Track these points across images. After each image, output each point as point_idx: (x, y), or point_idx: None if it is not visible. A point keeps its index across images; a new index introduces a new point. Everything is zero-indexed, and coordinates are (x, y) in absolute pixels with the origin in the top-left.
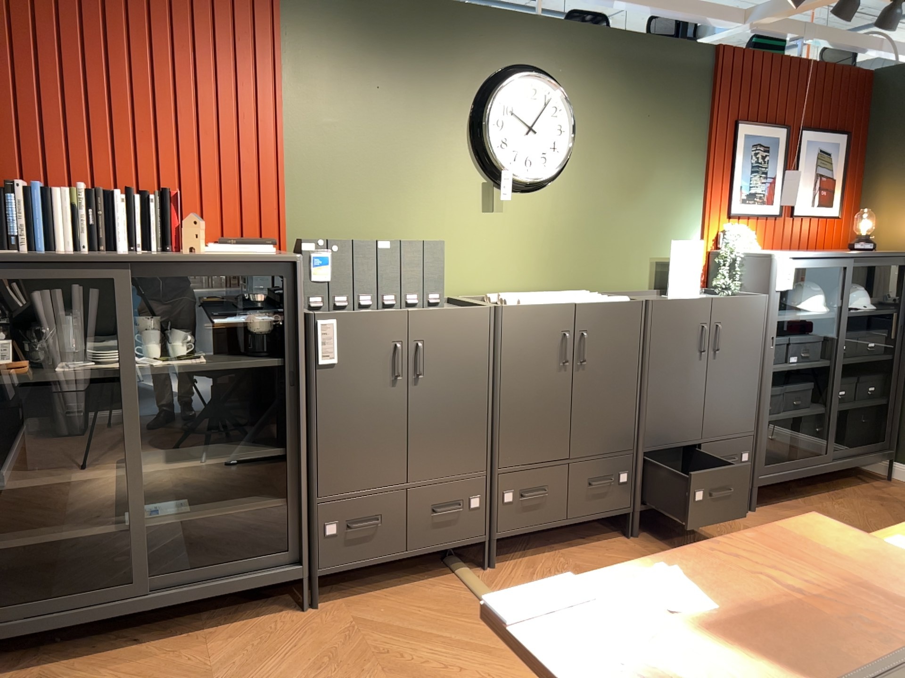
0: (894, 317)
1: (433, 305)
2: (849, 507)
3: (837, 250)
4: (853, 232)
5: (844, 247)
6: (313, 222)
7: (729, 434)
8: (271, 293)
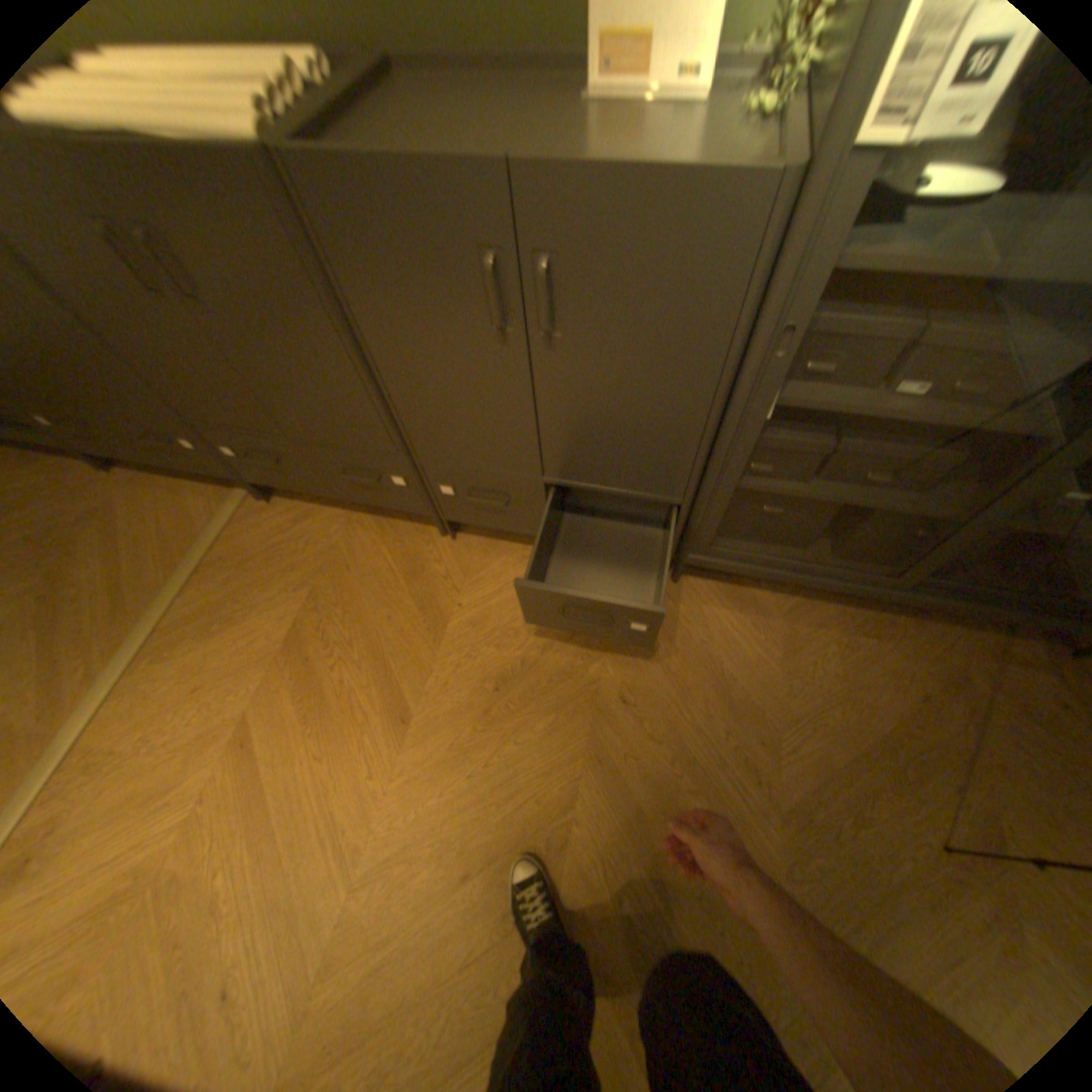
0: None
1: None
2: (850, 664)
3: None
4: None
5: None
6: None
7: (609, 489)
8: None
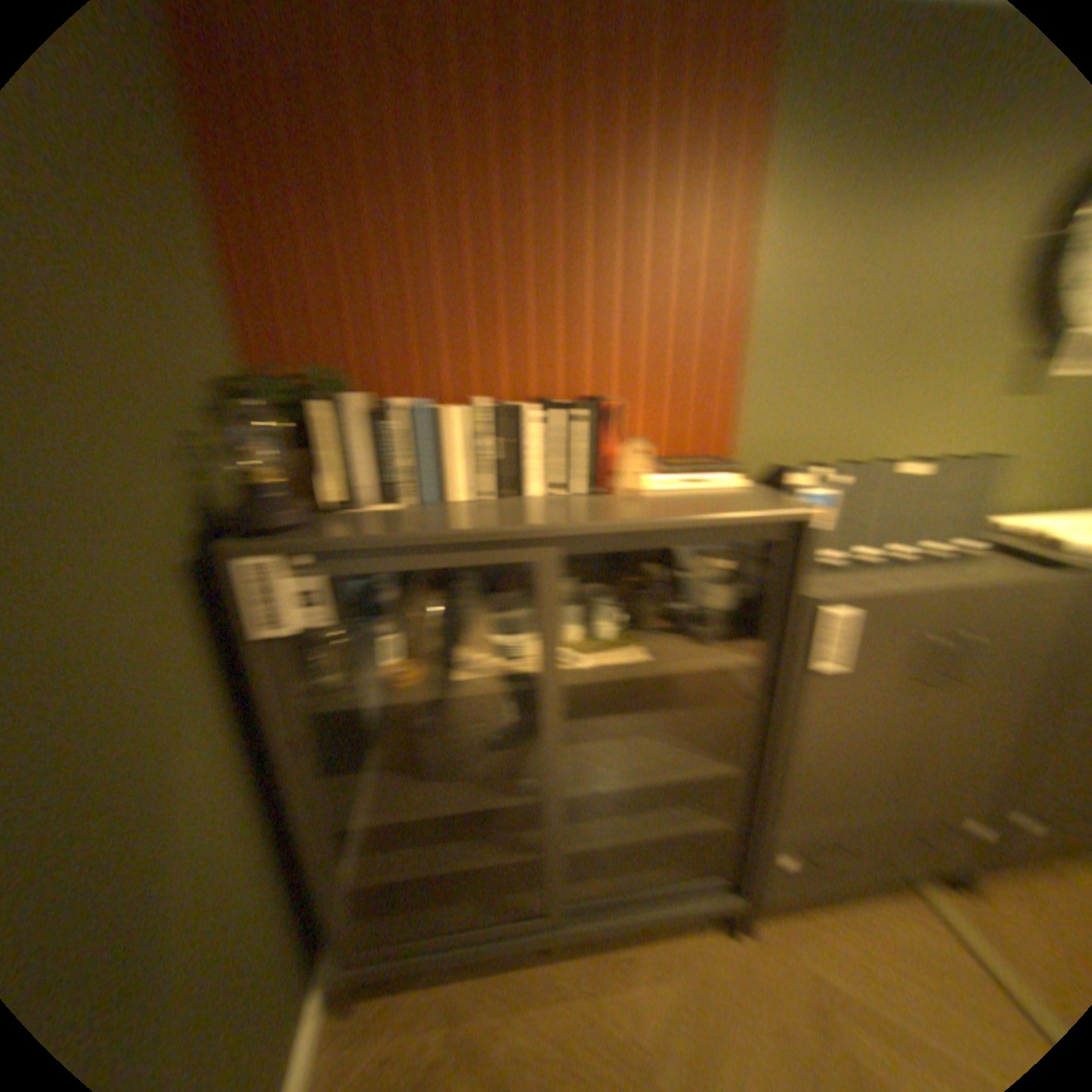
0: None
1: (968, 559)
2: None
3: None
4: None
5: None
6: (771, 426)
7: None
8: (753, 561)
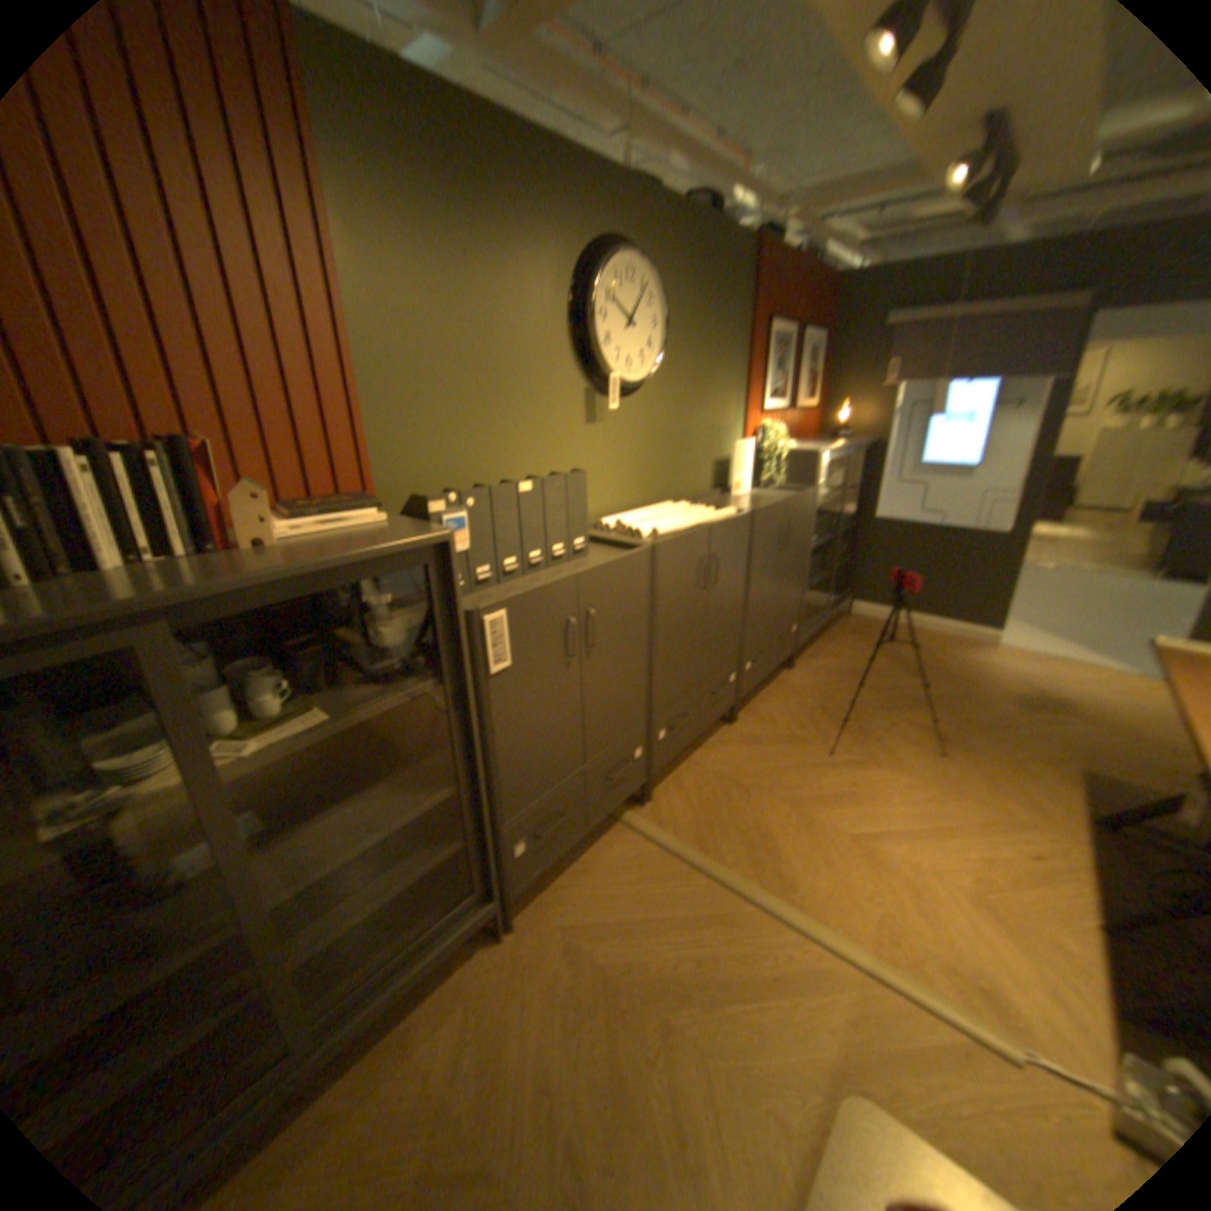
0: (857, 491)
1: (578, 554)
2: (845, 648)
3: (816, 436)
4: (822, 420)
5: (817, 433)
6: (402, 460)
7: (787, 615)
8: (408, 591)
